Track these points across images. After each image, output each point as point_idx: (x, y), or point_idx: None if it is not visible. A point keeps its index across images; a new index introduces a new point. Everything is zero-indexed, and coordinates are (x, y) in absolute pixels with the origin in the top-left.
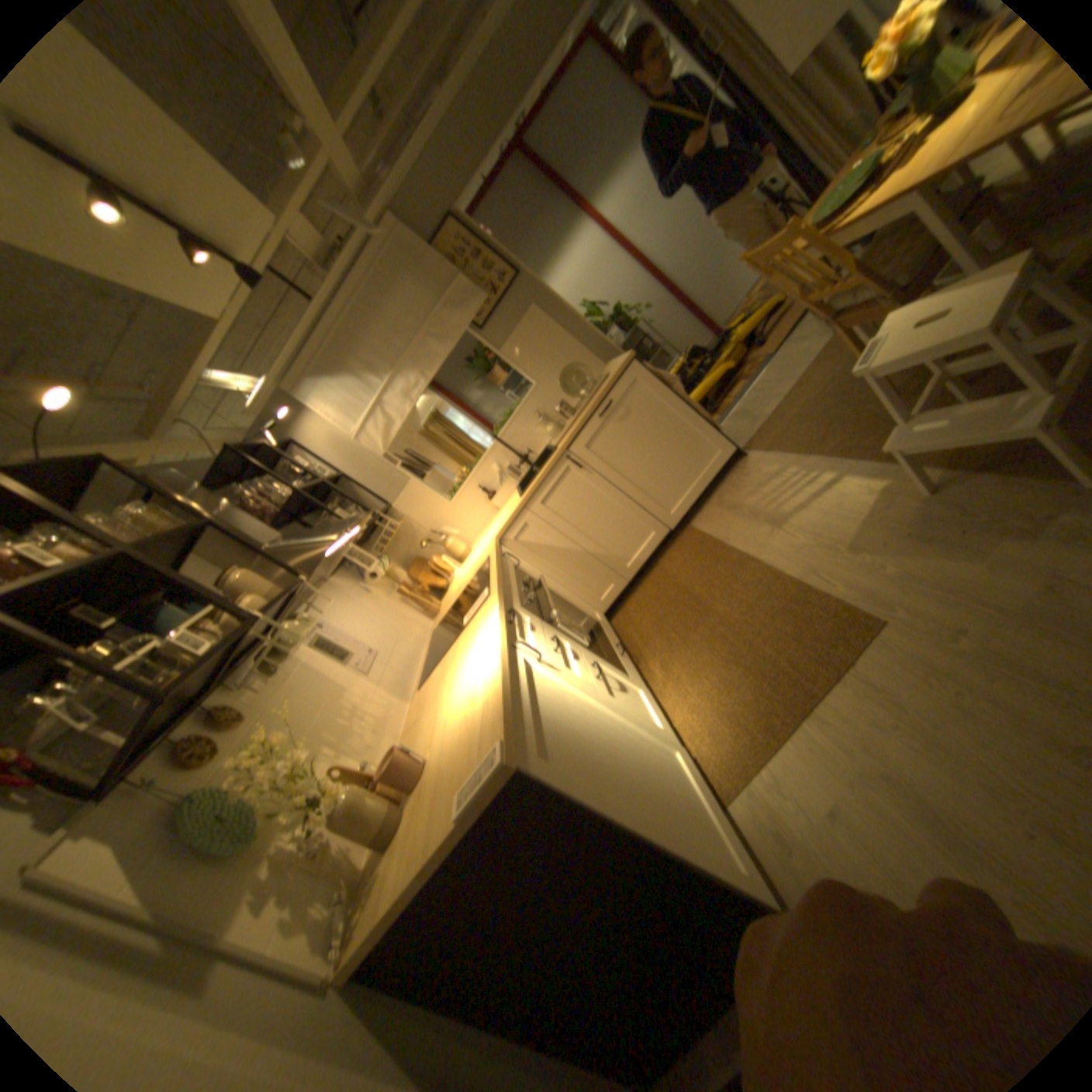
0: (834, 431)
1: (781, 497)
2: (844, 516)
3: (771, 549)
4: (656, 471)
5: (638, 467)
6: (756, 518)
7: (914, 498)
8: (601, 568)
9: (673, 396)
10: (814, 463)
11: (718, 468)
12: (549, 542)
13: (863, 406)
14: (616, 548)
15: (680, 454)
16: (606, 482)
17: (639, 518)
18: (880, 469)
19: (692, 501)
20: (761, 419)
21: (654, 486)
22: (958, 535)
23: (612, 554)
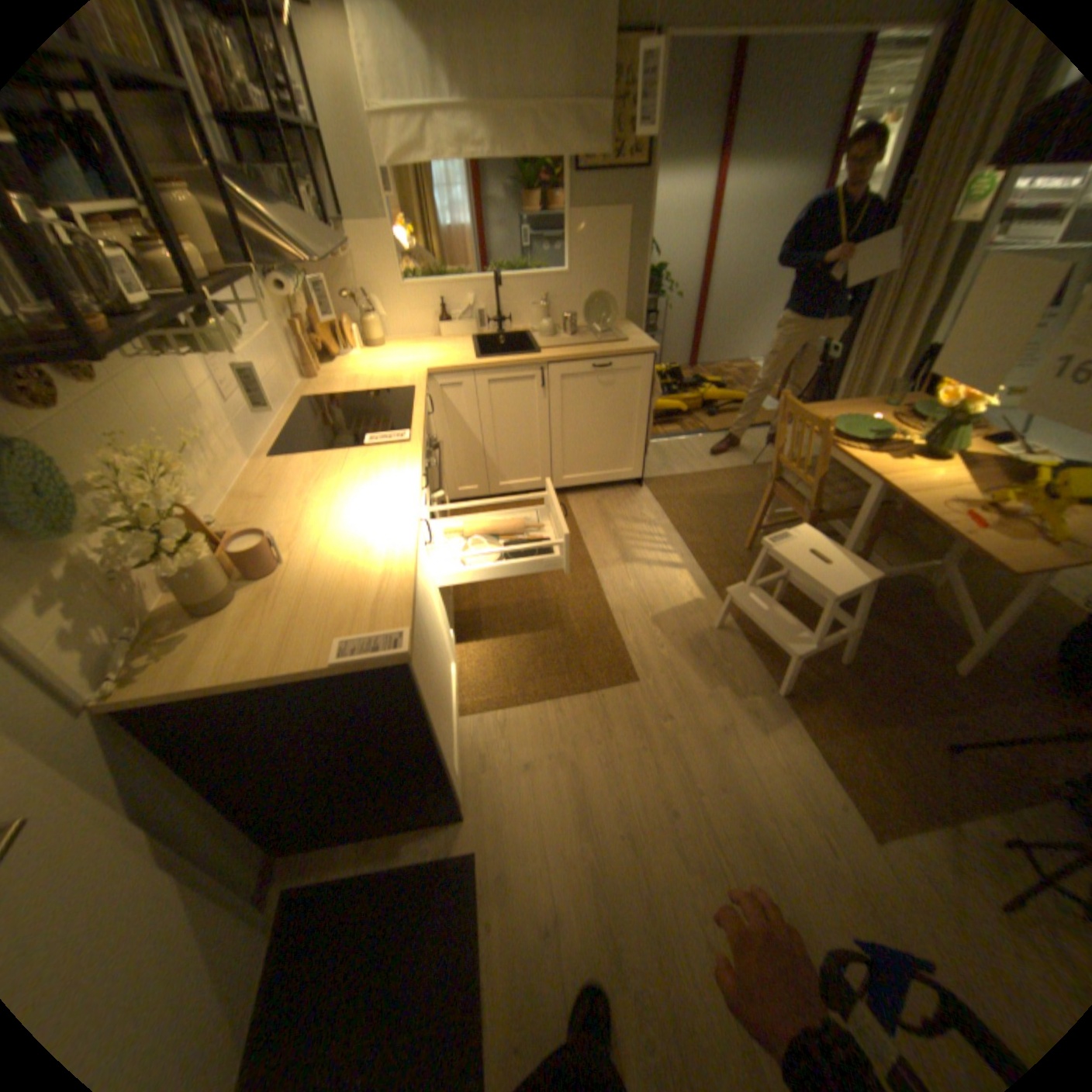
0: (700, 531)
1: (638, 542)
2: (663, 593)
3: (606, 572)
4: (581, 442)
5: (575, 427)
6: (612, 539)
7: (706, 620)
8: (479, 469)
9: (641, 402)
10: (673, 540)
11: (616, 478)
12: (461, 415)
13: (726, 534)
14: (503, 465)
15: (607, 446)
16: (545, 415)
17: (539, 461)
18: (703, 584)
19: (581, 483)
20: (666, 470)
21: (570, 450)
22: (709, 662)
23: (496, 467)
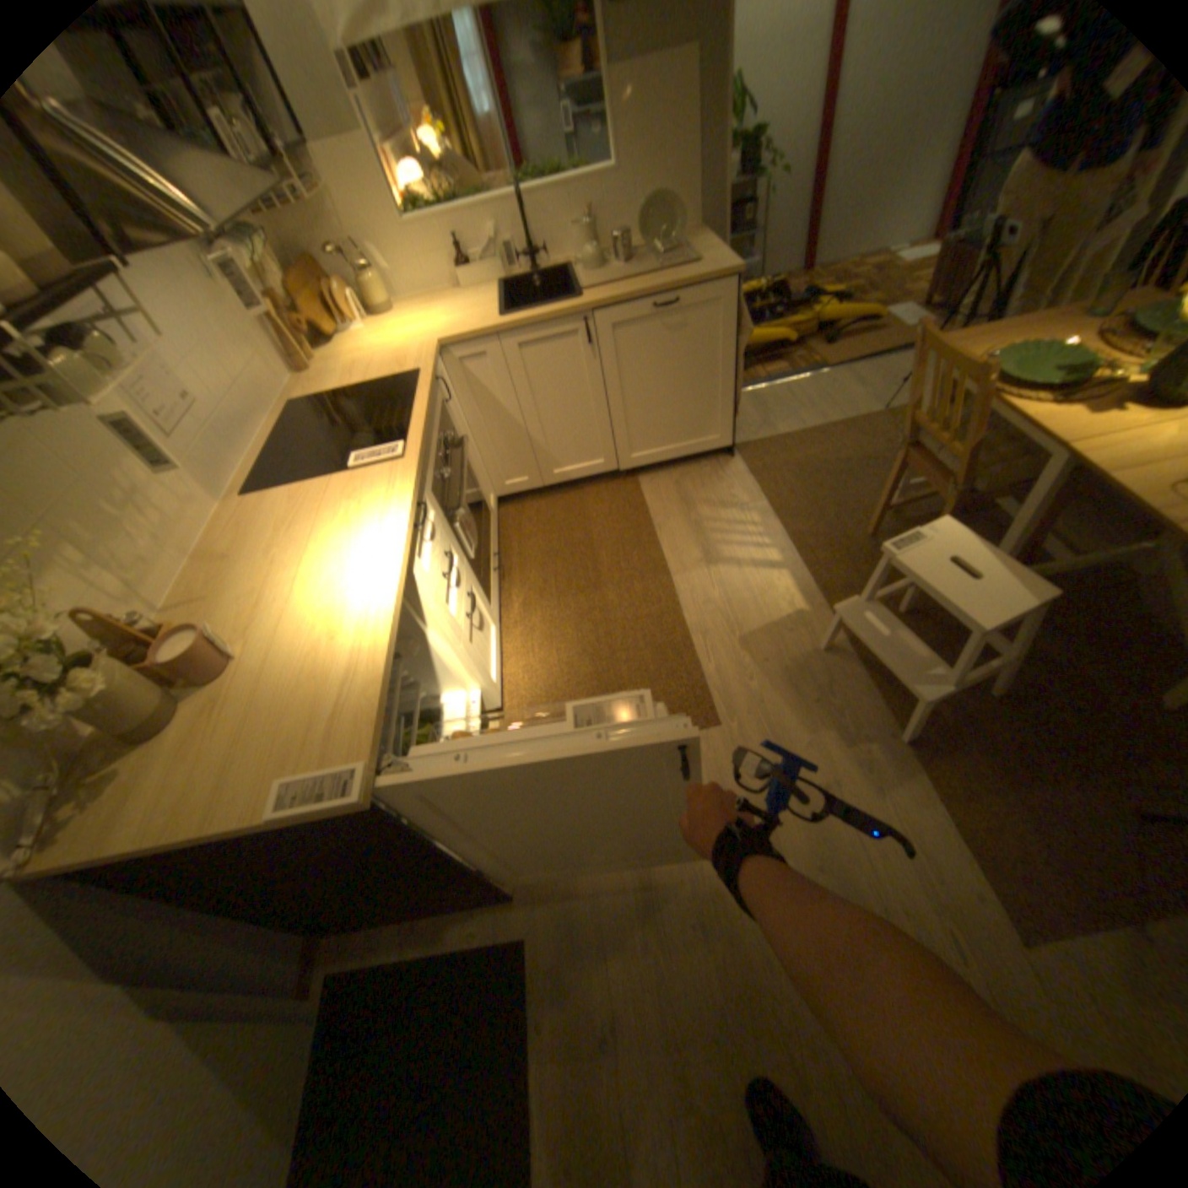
0: (807, 515)
1: (726, 535)
2: (756, 605)
3: (685, 580)
4: (650, 408)
5: (639, 391)
6: (693, 534)
7: (809, 640)
8: (525, 457)
9: (726, 344)
10: (772, 529)
11: (699, 449)
12: (492, 393)
13: (843, 515)
14: (554, 449)
15: (683, 410)
16: (598, 380)
17: (598, 439)
18: (809, 590)
19: (654, 460)
20: (767, 429)
21: (636, 421)
22: (810, 699)
23: (546, 452)
